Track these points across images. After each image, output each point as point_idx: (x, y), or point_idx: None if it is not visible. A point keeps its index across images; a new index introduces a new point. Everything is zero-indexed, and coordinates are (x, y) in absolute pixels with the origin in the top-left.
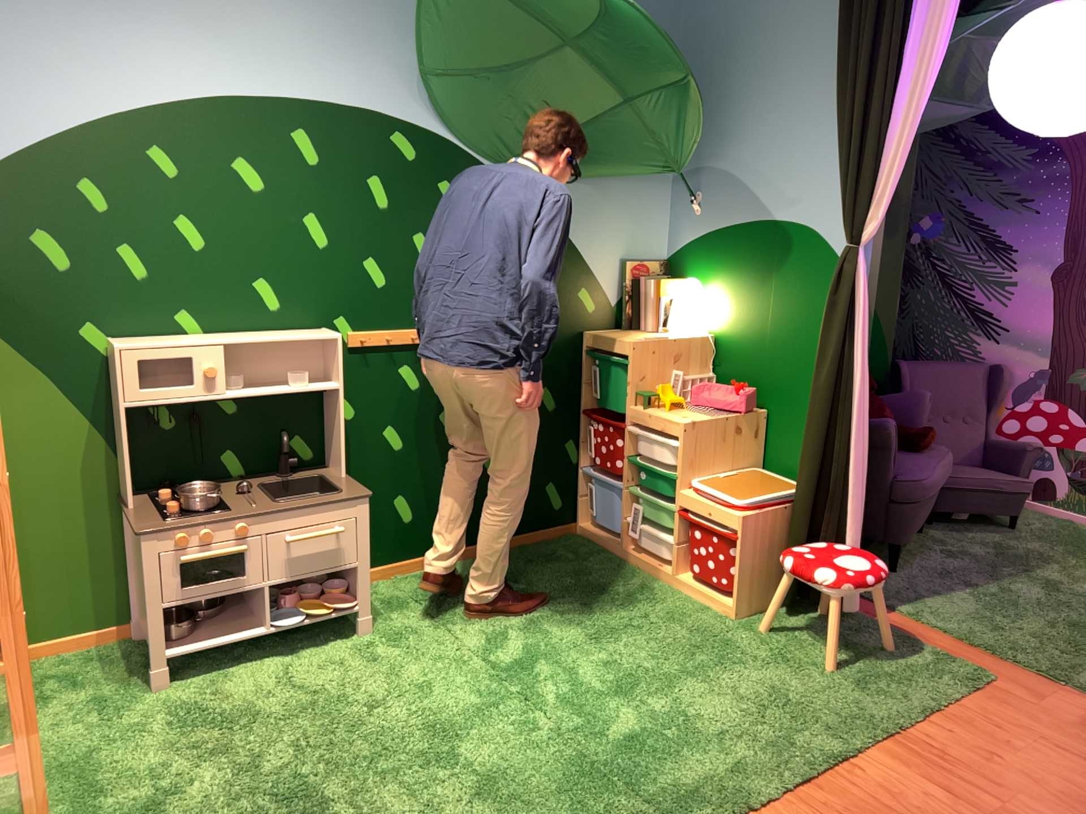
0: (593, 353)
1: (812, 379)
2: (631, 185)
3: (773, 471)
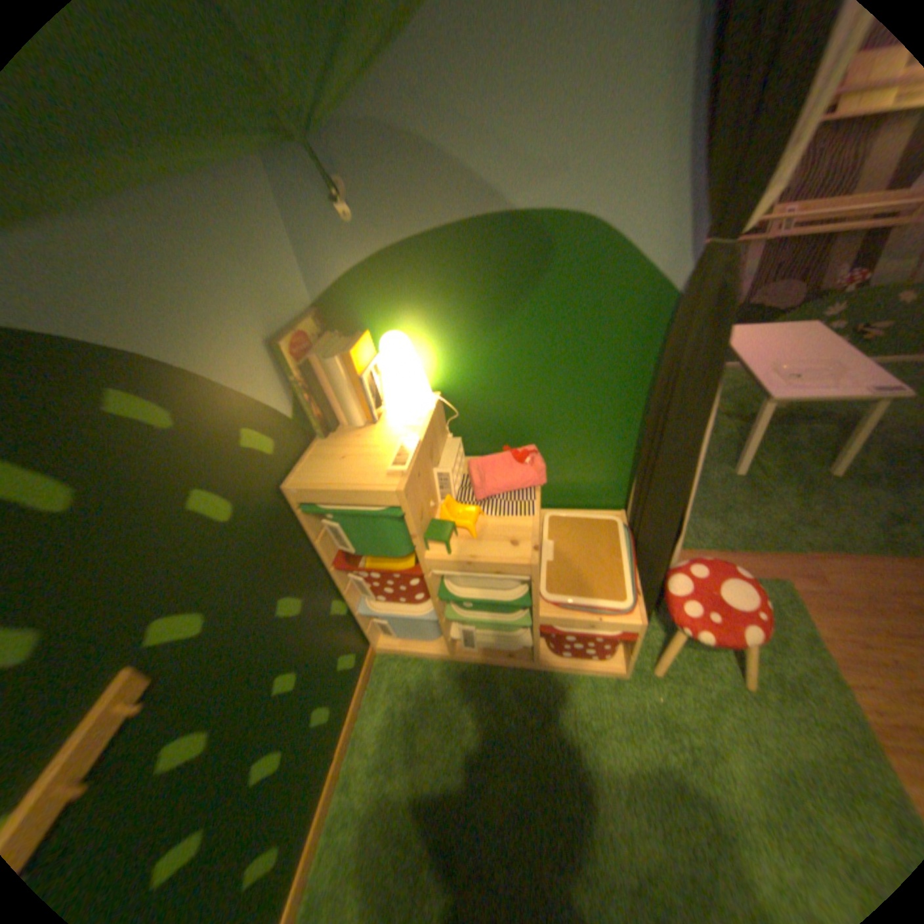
0: (316, 509)
1: (601, 414)
2: (209, 187)
3: (551, 502)
